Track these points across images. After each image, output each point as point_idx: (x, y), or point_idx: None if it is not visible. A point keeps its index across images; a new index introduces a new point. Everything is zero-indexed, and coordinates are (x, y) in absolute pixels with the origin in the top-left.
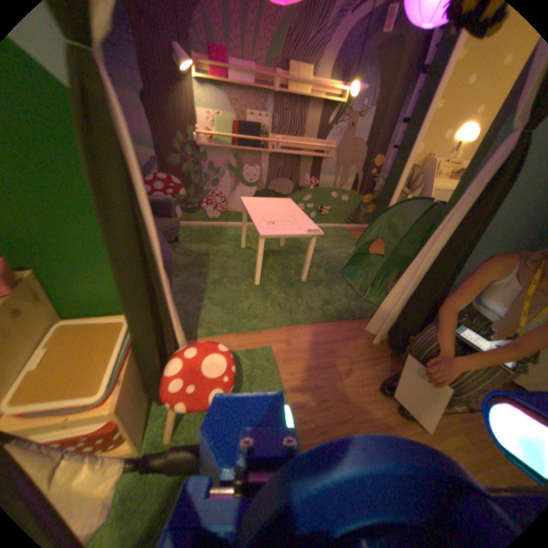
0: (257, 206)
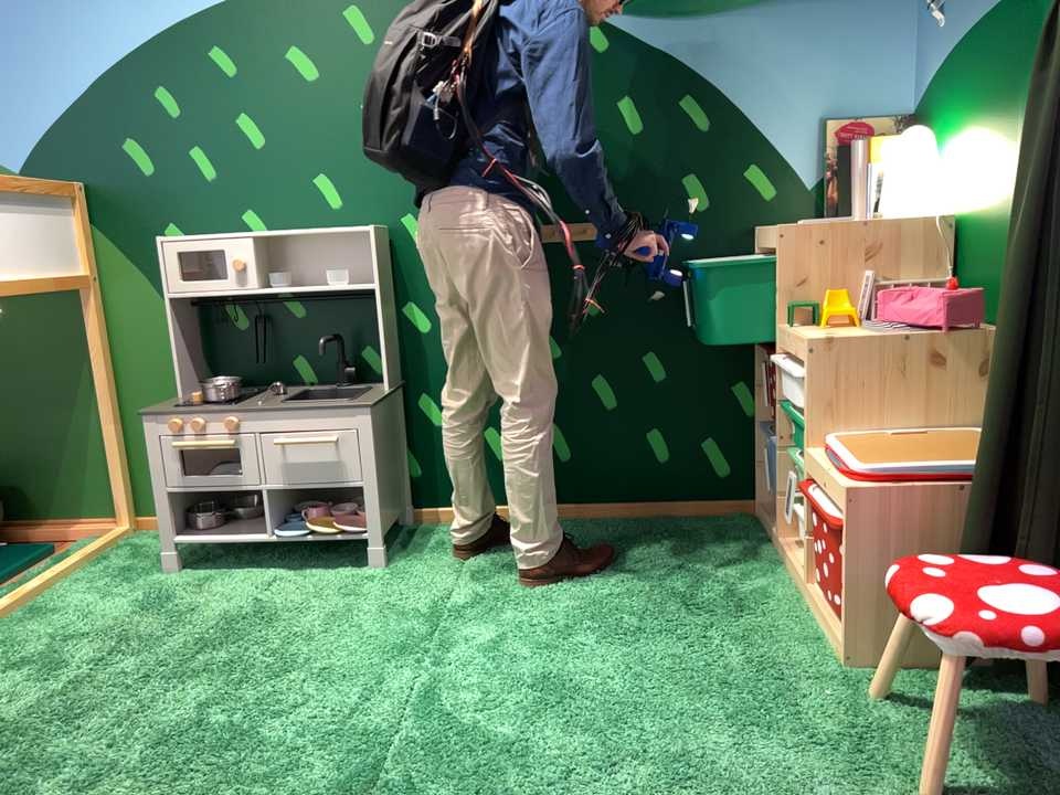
0: None
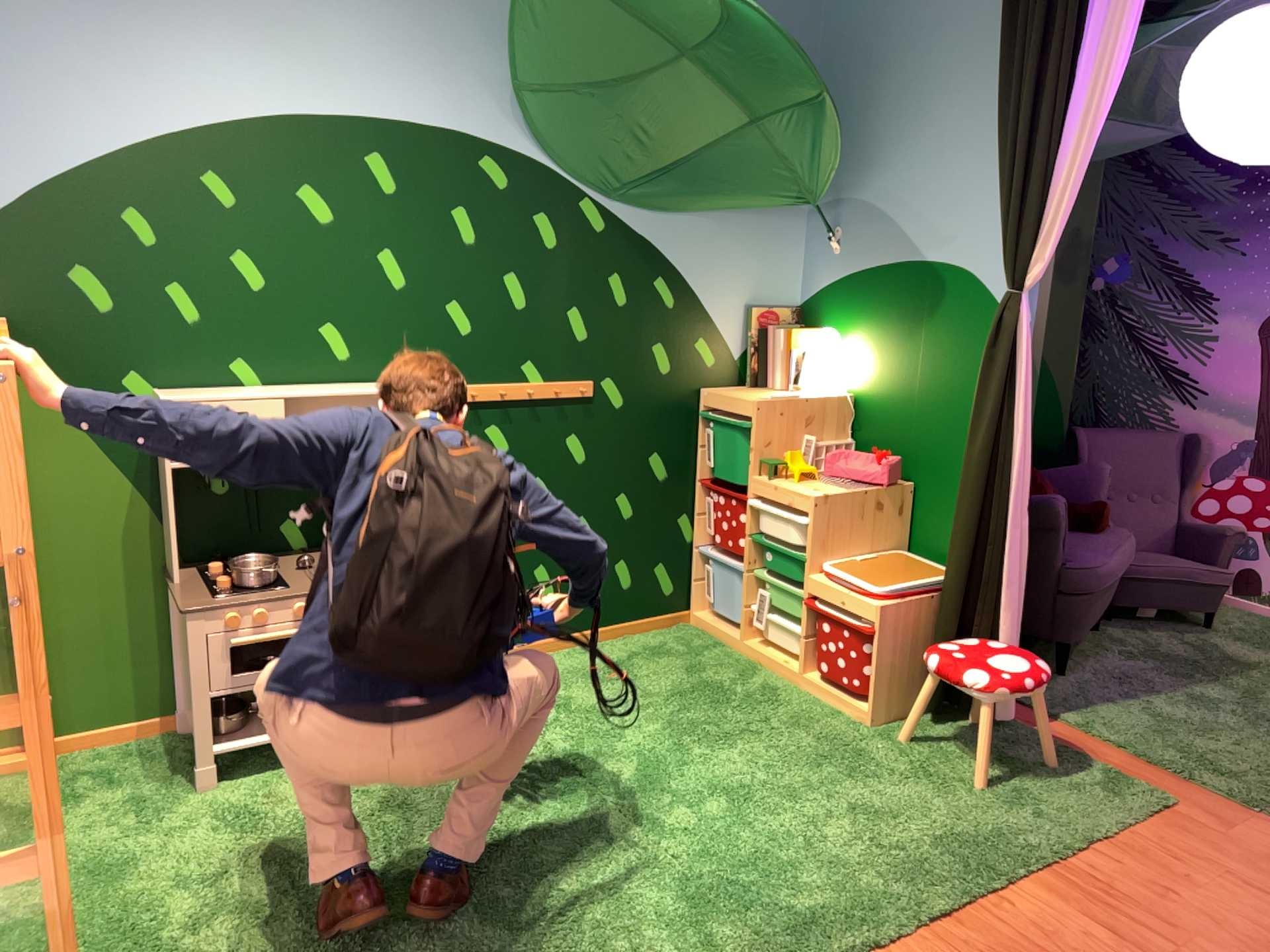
0: None
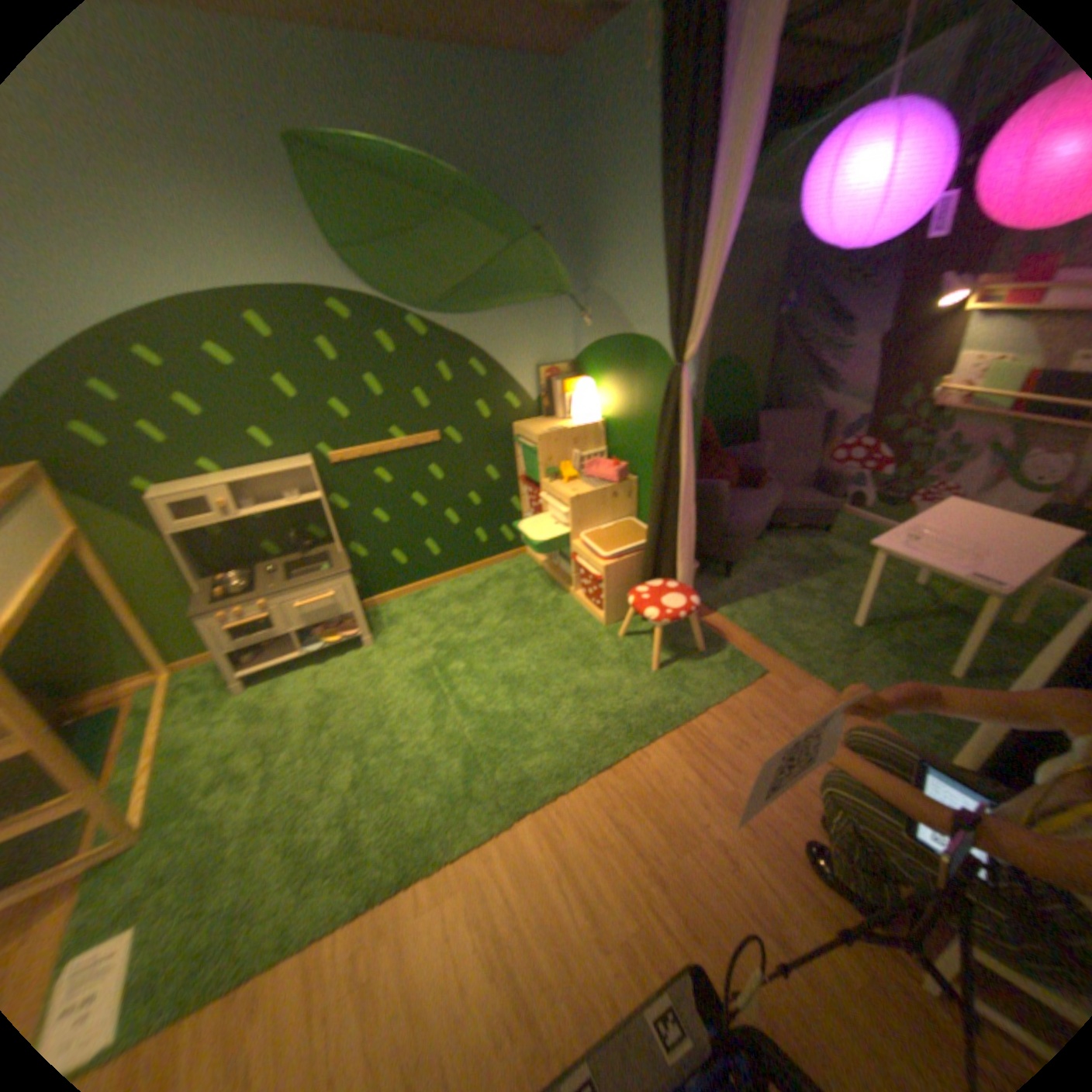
0: (961, 519)
